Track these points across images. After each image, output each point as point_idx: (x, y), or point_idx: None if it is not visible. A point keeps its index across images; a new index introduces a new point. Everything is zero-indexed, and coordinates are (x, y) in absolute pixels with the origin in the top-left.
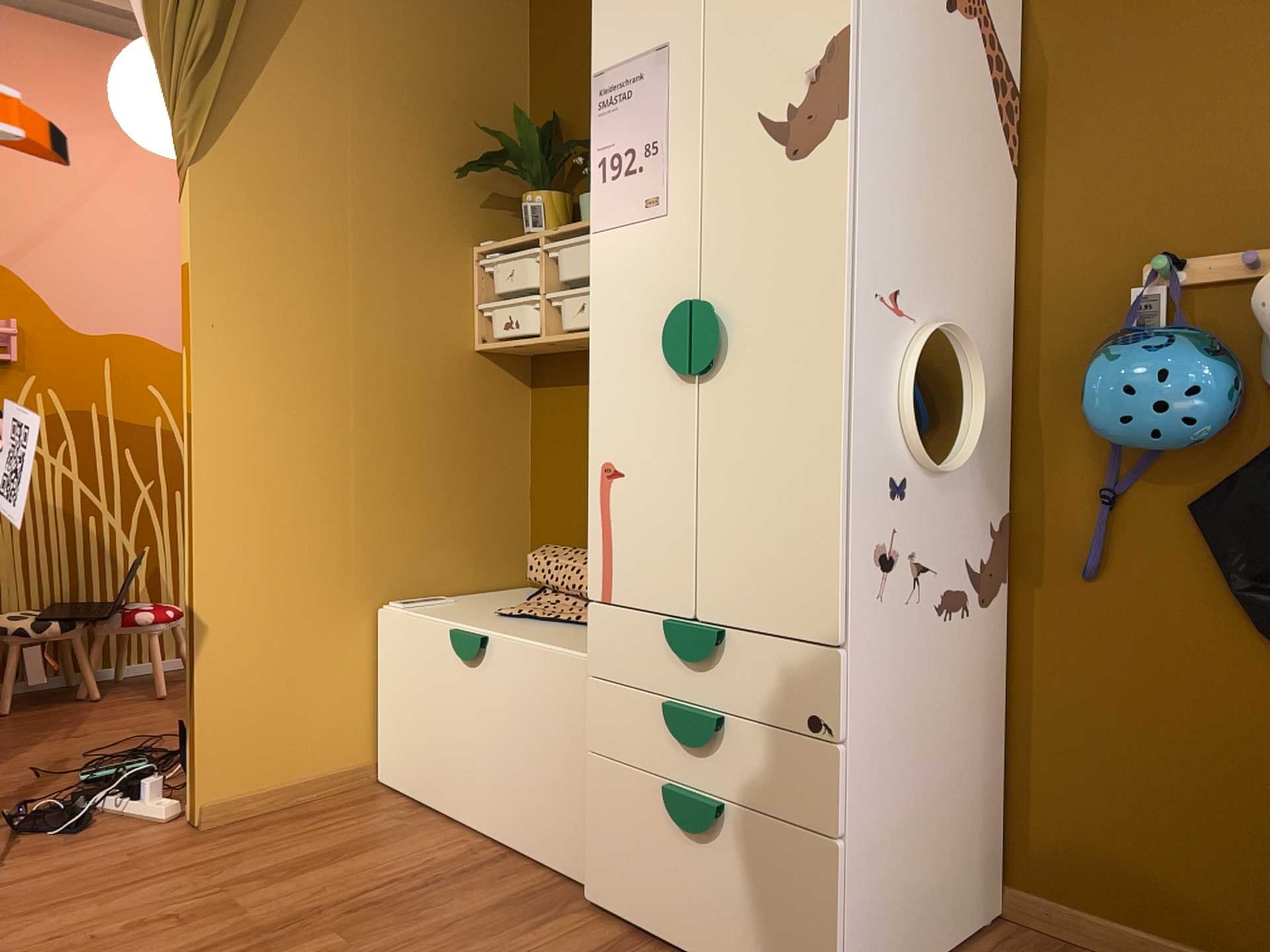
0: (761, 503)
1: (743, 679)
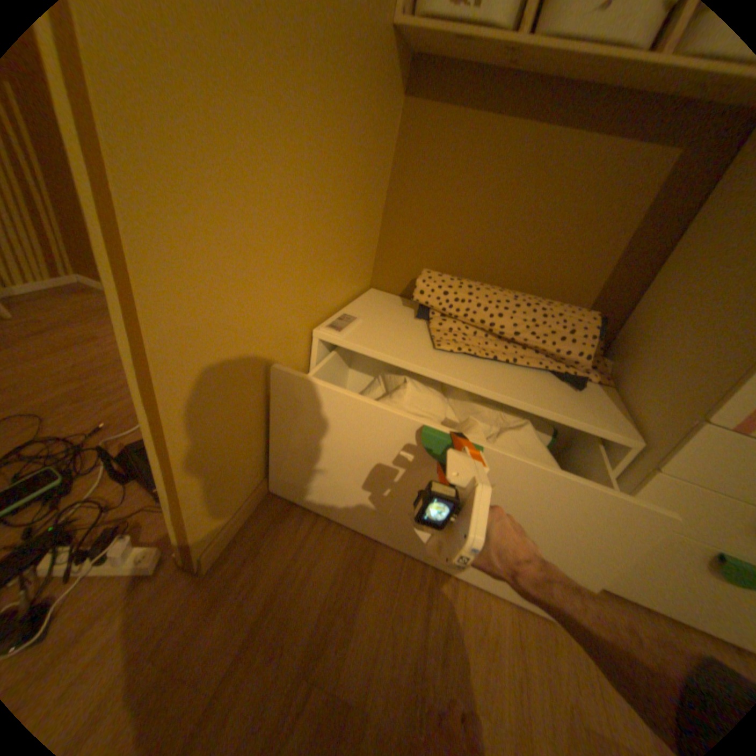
0: None
1: None
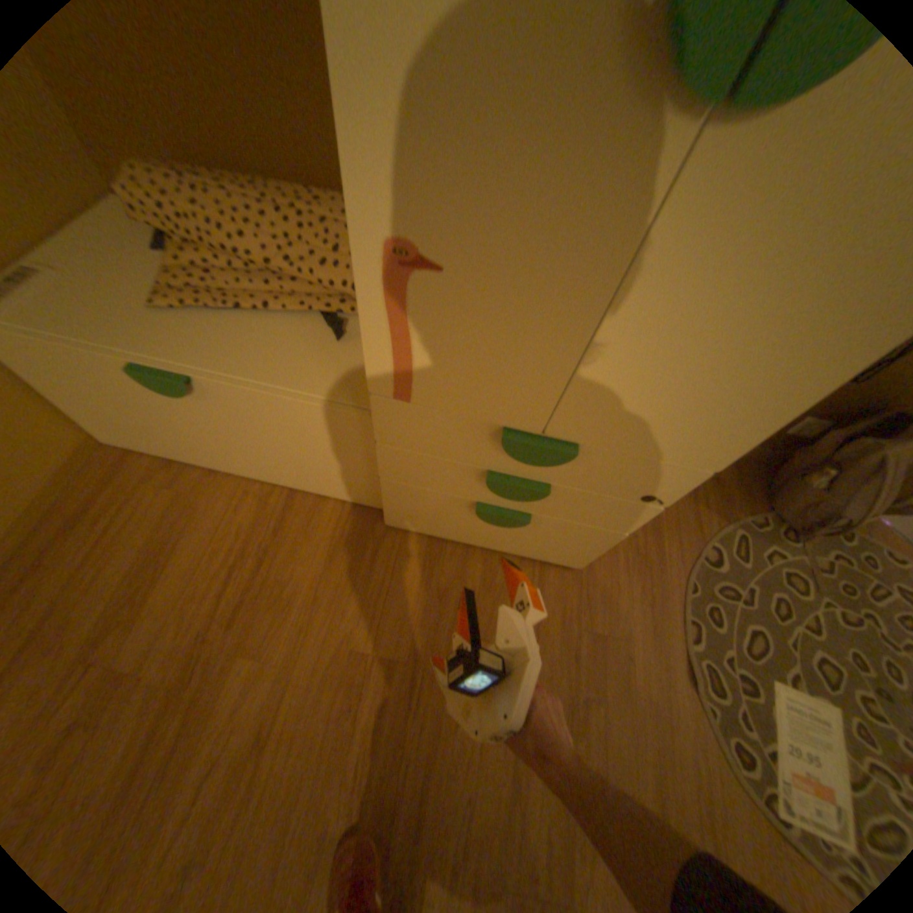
0: (709, 359)
1: (583, 471)
